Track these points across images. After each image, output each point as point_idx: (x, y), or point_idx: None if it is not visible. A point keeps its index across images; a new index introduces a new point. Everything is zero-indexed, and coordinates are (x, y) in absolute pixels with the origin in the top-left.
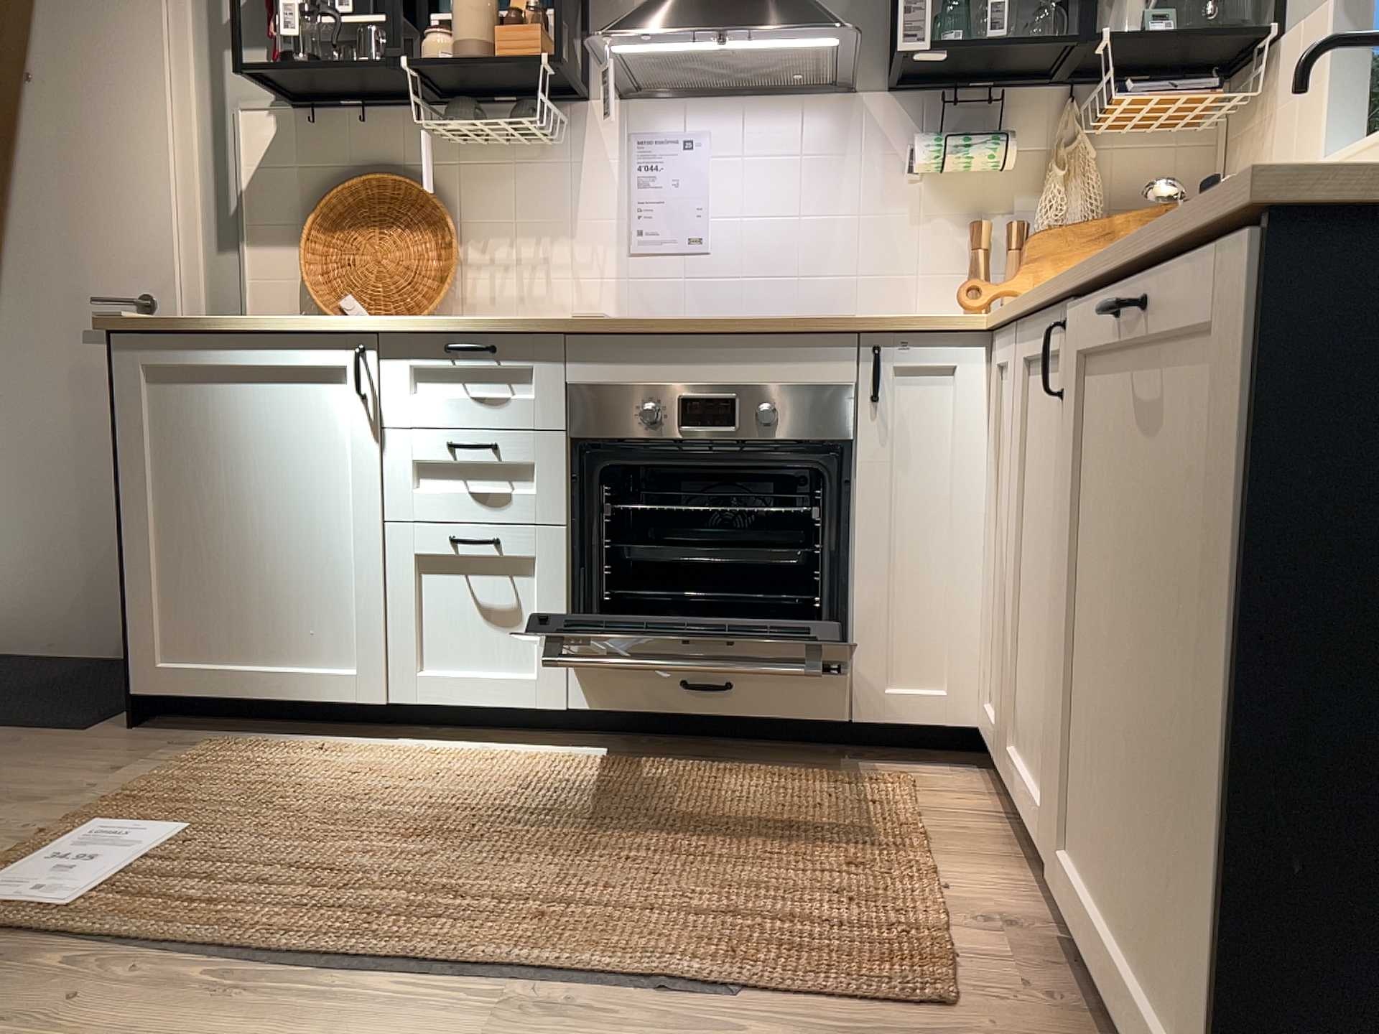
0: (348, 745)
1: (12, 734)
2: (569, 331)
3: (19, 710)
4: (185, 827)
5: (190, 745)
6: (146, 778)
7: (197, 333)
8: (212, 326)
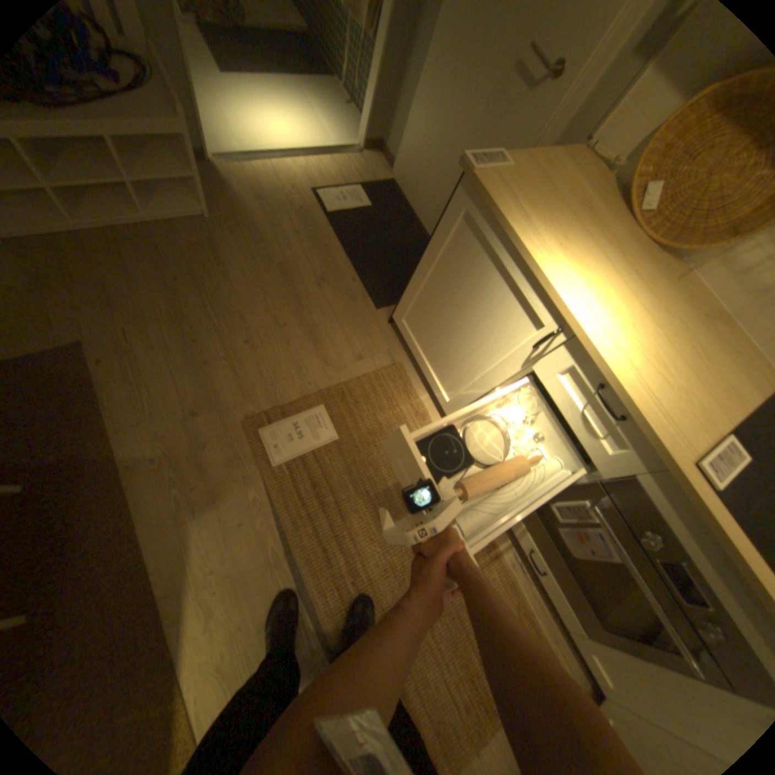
0: (430, 412)
1: (359, 292)
2: (677, 479)
3: (373, 271)
4: (339, 435)
5: (392, 358)
6: (360, 378)
7: (499, 224)
8: (507, 230)
